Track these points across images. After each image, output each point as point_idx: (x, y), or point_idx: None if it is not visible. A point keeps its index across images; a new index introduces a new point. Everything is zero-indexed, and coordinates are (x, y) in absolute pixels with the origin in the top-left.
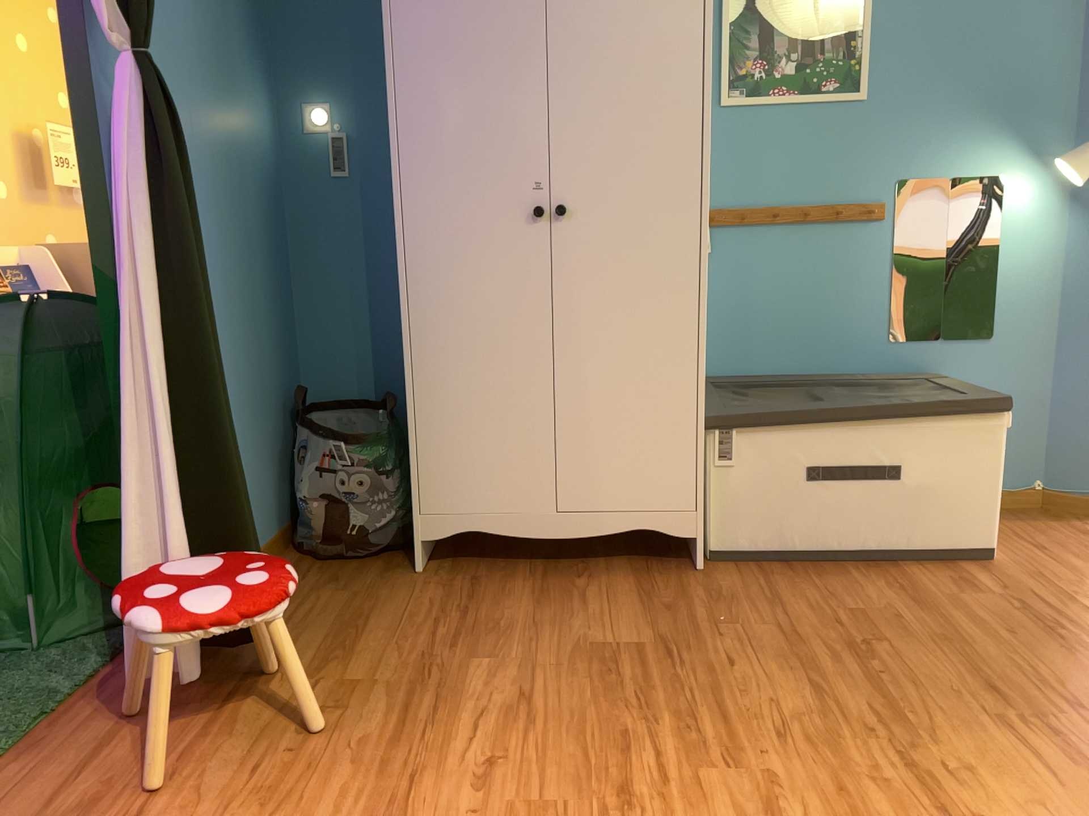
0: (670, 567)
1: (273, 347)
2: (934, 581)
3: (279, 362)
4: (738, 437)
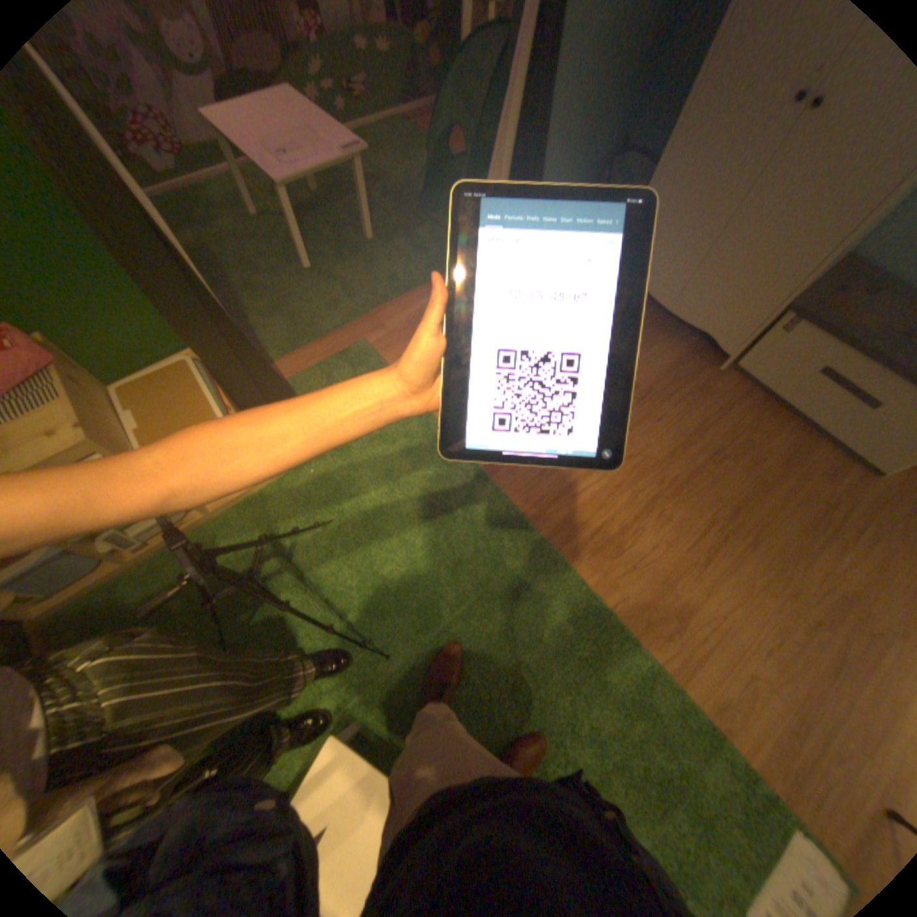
0: (710, 358)
1: (619, 106)
2: (820, 460)
3: (619, 116)
4: (801, 325)
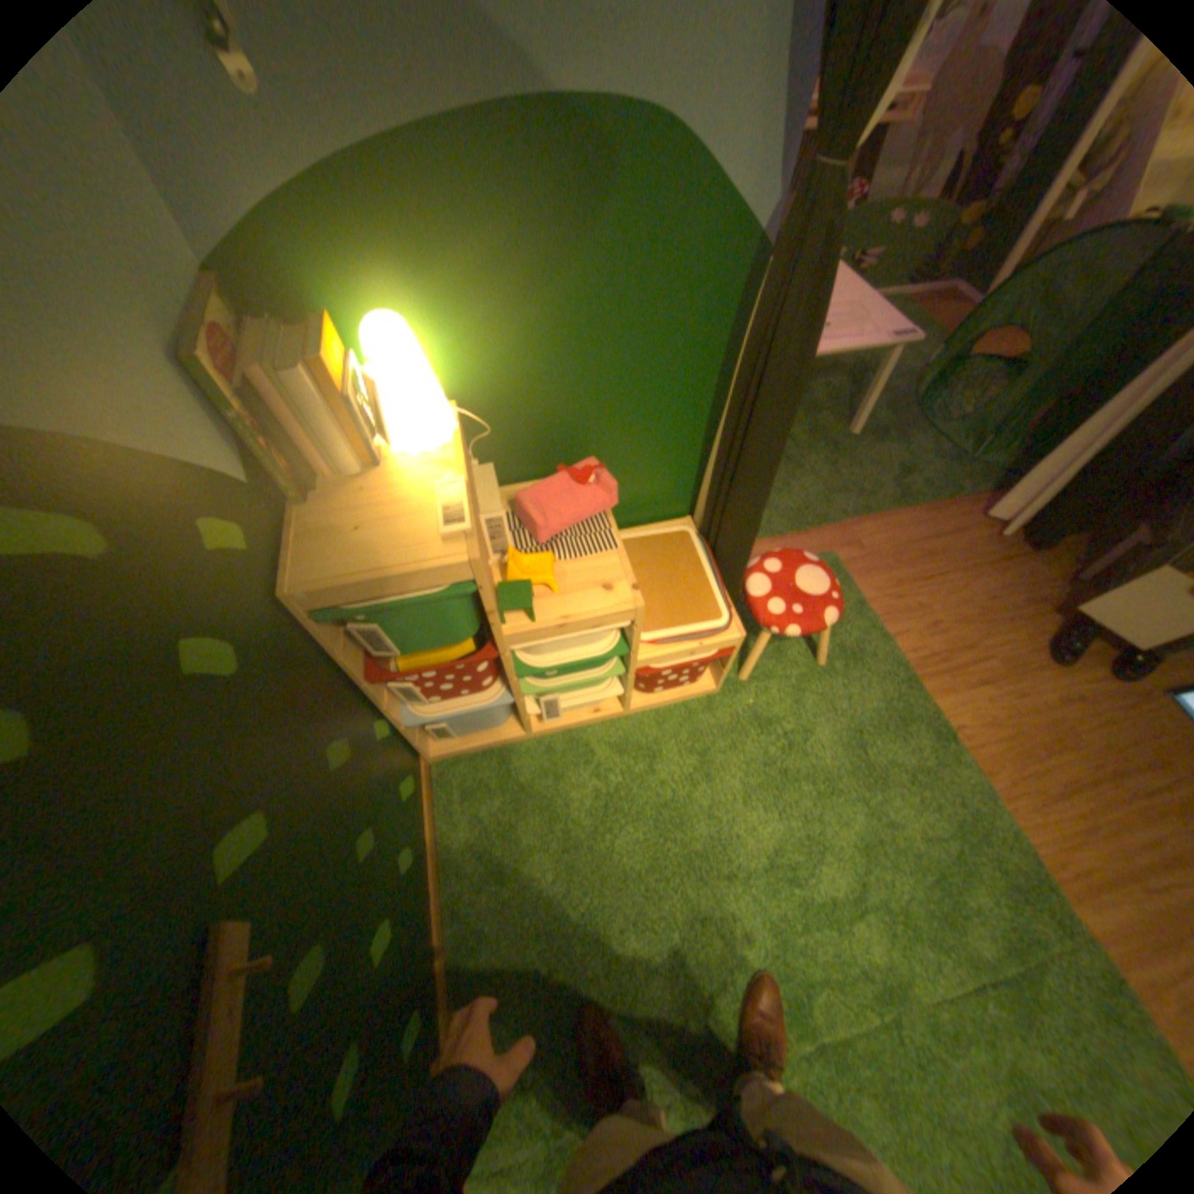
0: None
1: None
2: None
3: None
4: None
